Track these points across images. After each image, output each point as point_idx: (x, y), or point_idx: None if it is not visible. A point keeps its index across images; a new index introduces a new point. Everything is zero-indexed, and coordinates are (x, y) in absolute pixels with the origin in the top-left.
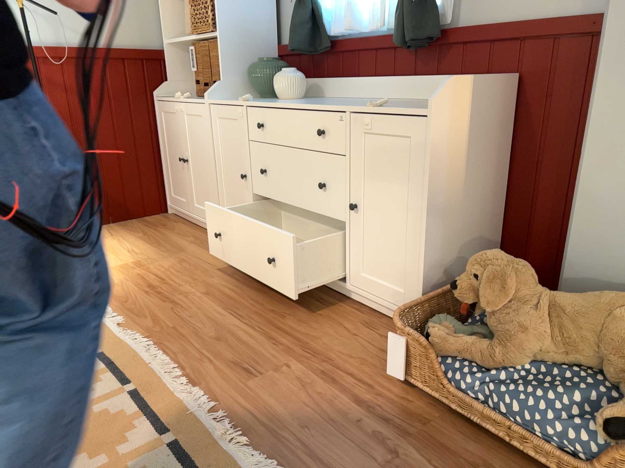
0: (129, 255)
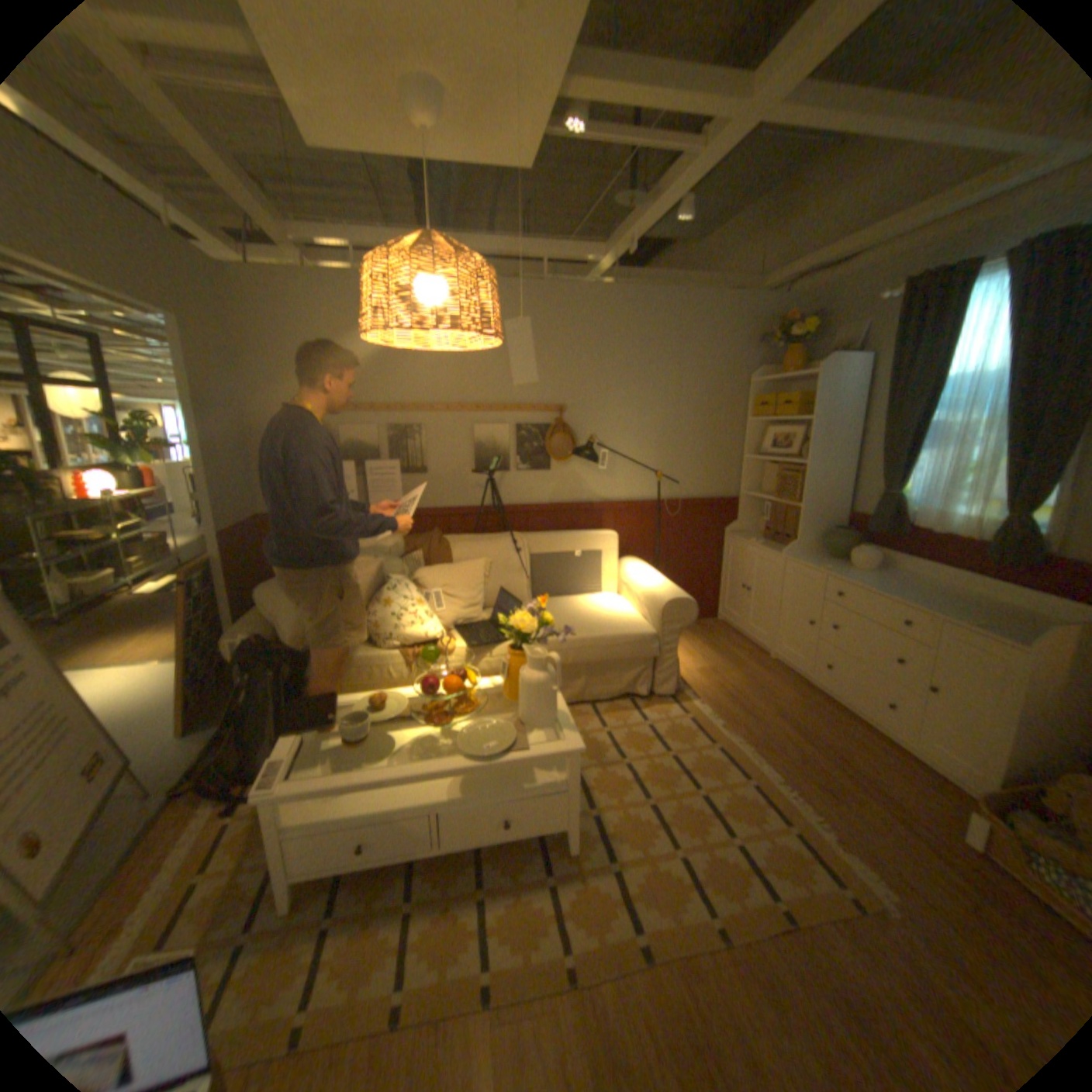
0: (703, 660)
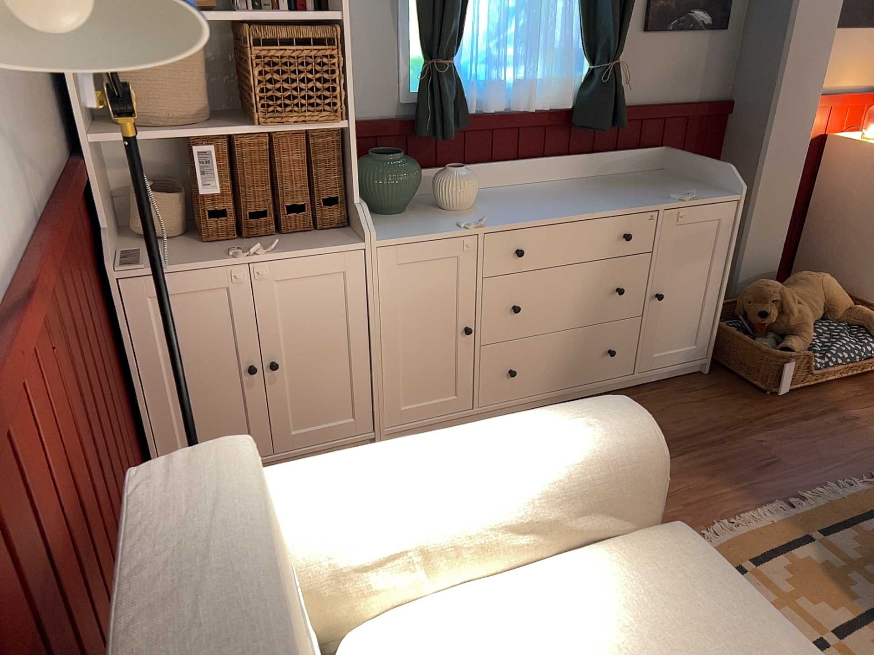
0: None
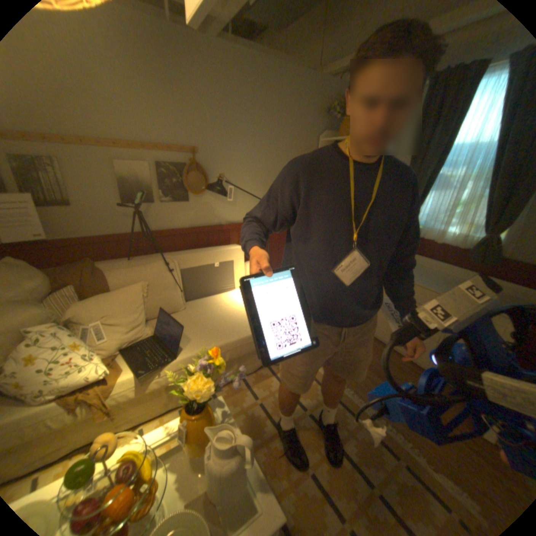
0: None
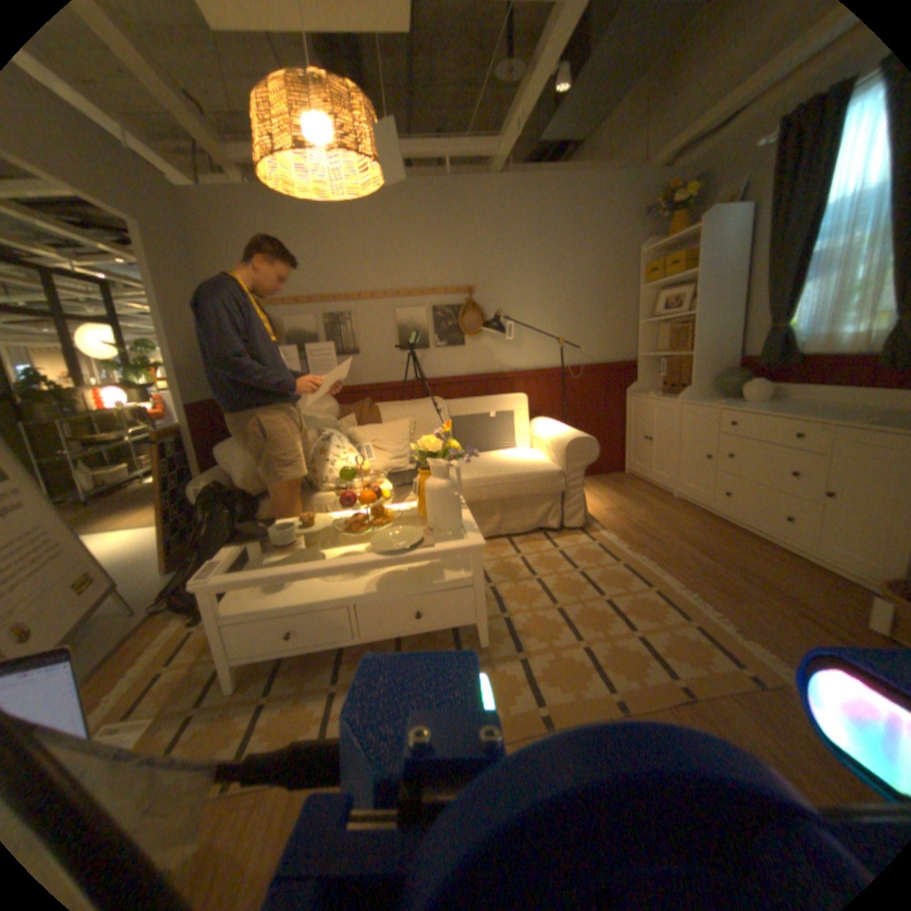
0: (610, 502)
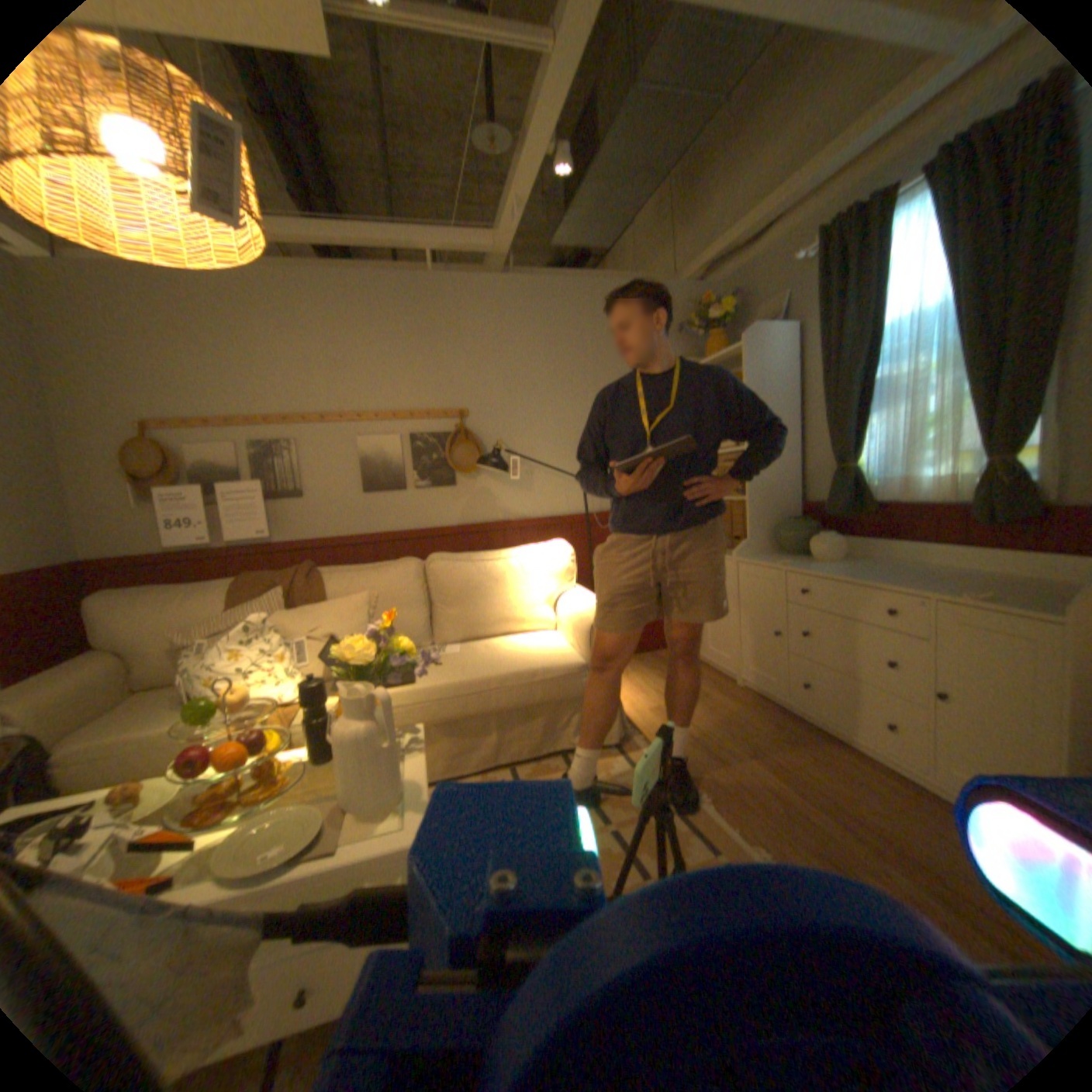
0: (658, 697)
